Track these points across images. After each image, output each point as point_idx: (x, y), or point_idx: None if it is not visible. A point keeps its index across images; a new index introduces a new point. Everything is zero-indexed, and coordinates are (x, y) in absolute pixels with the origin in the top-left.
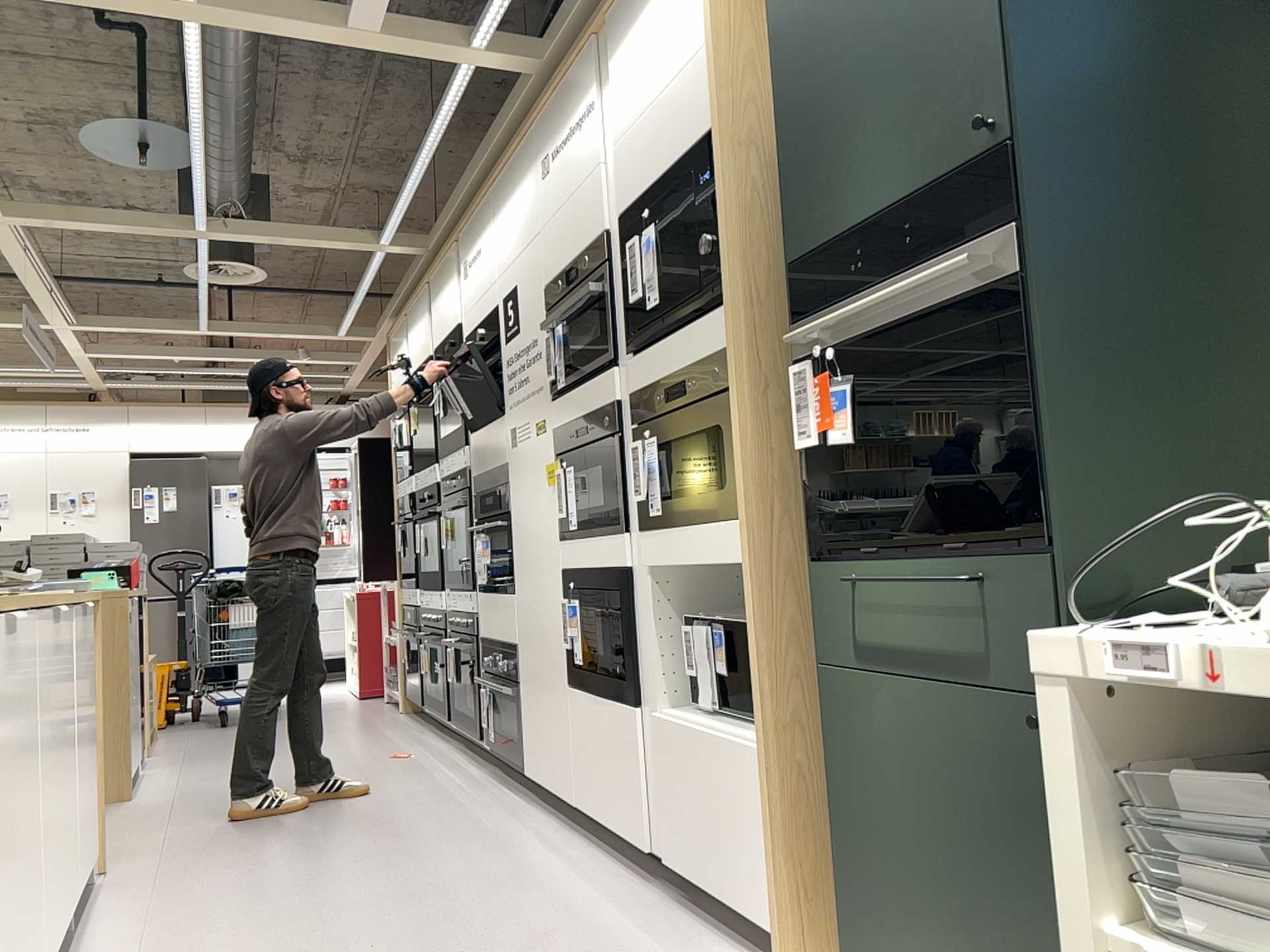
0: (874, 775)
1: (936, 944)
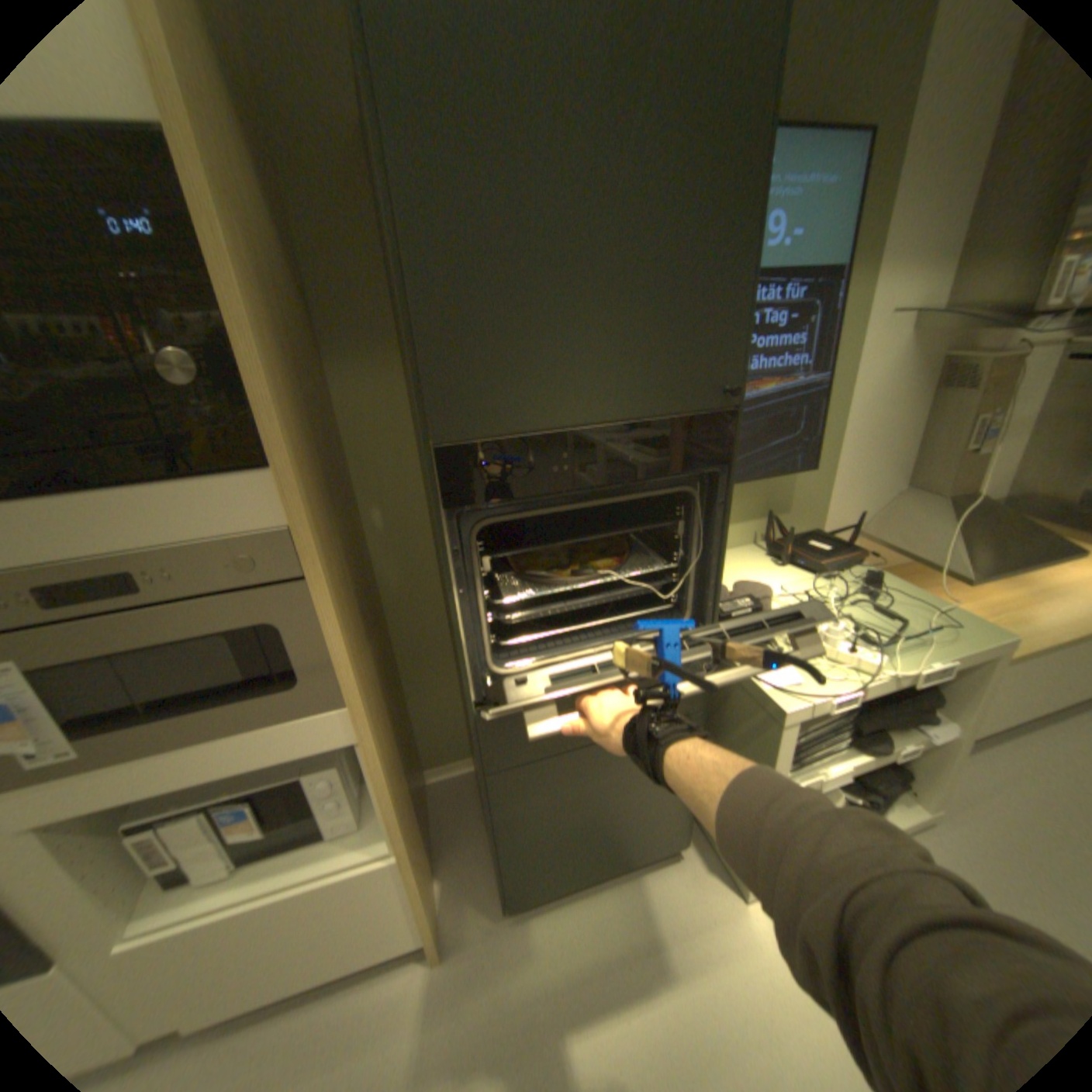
0: (535, 814)
1: (582, 856)
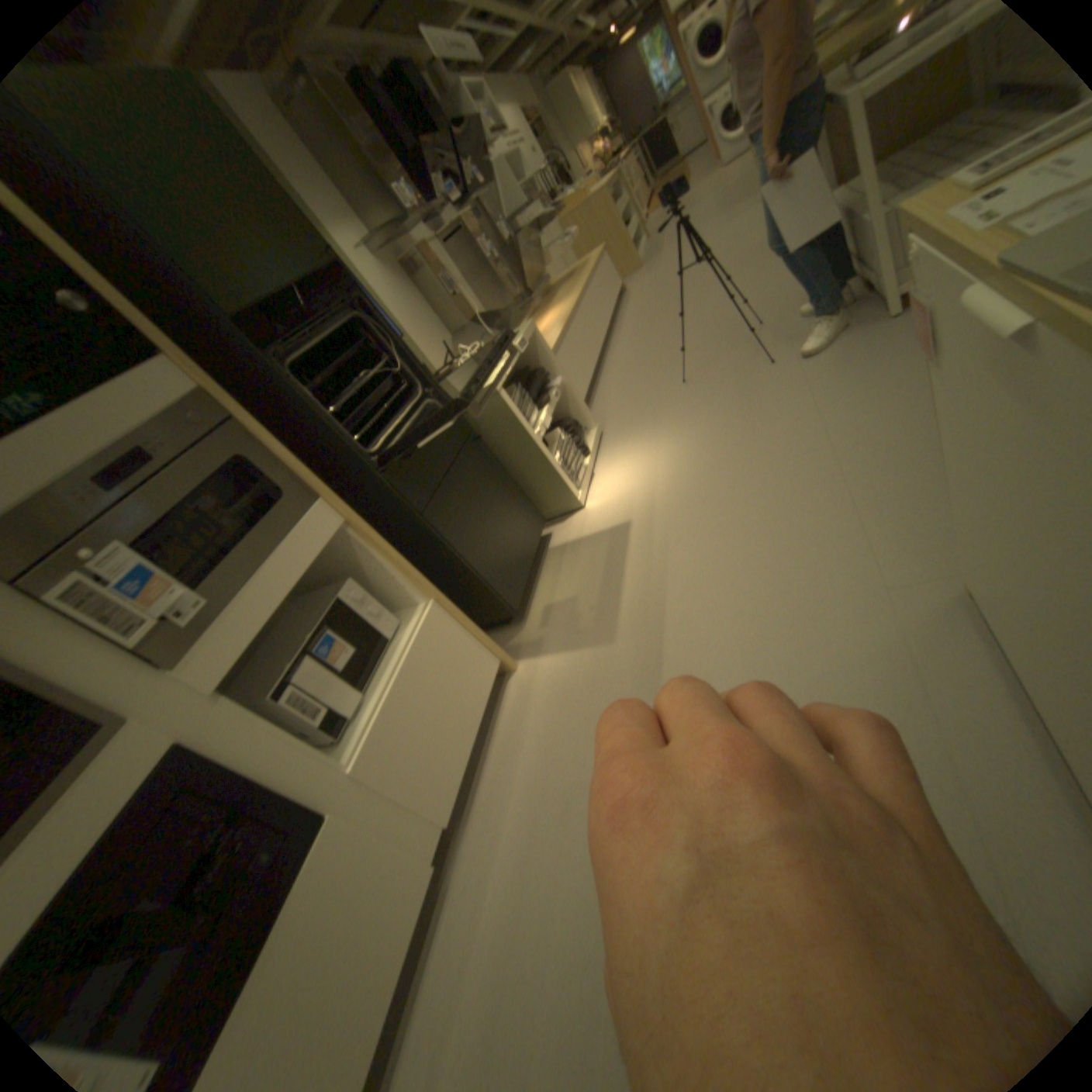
0: (465, 529)
1: (510, 549)
